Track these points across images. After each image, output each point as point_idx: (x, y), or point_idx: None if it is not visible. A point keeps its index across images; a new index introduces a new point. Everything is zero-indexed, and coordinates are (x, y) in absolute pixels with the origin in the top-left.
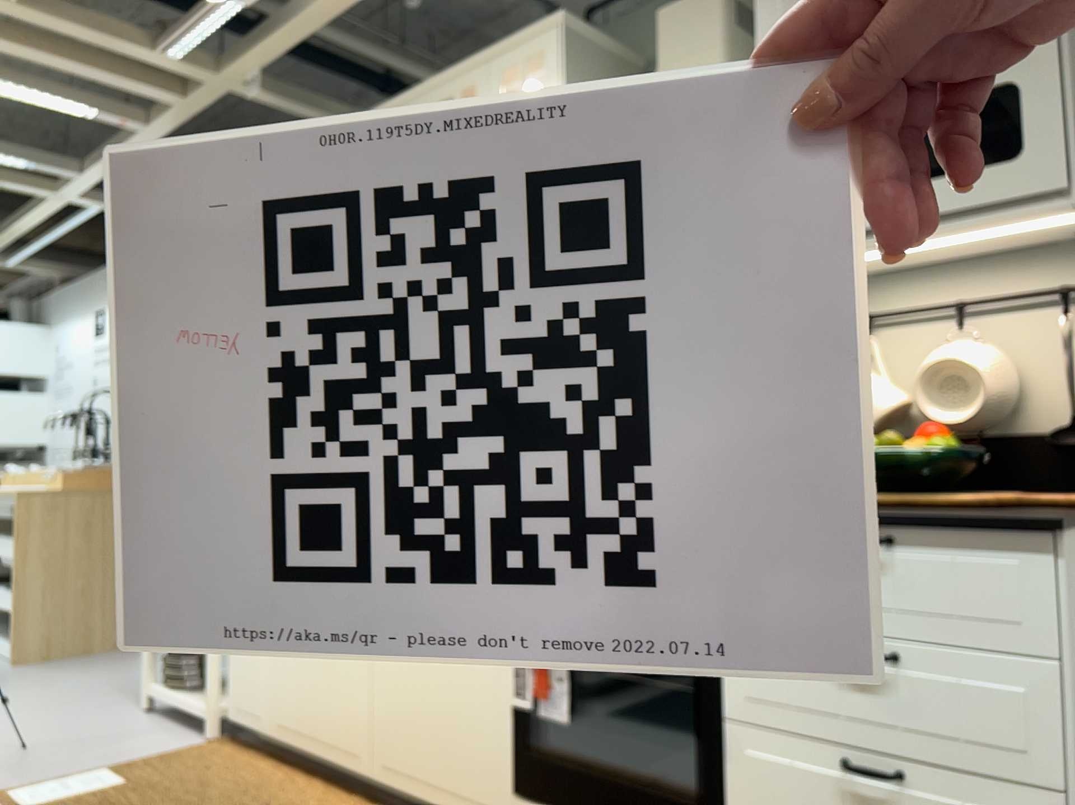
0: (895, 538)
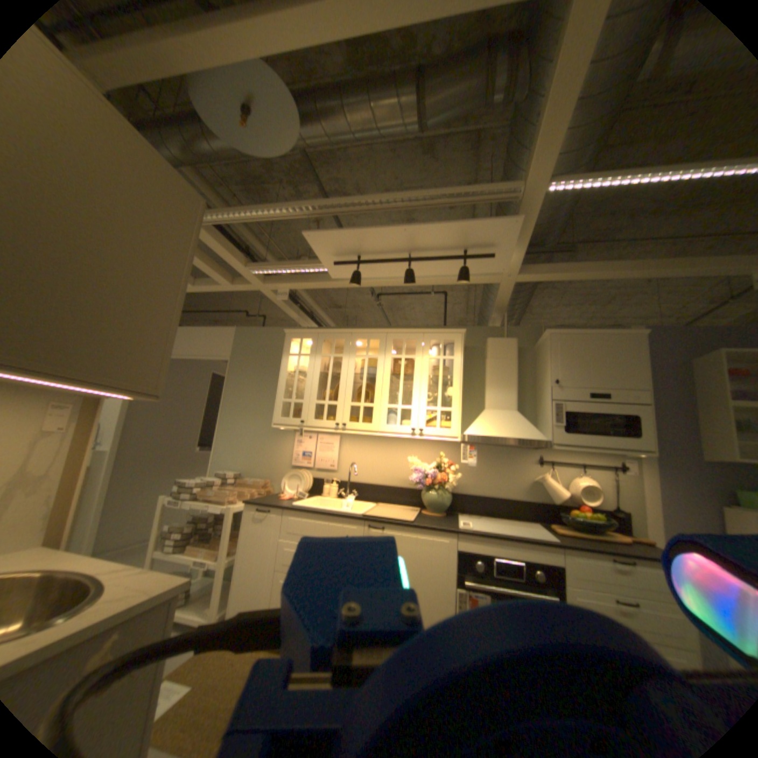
0: (636, 563)
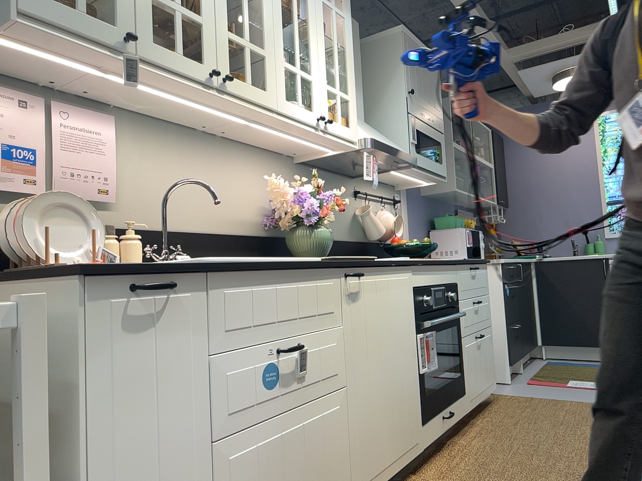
0: (477, 267)
